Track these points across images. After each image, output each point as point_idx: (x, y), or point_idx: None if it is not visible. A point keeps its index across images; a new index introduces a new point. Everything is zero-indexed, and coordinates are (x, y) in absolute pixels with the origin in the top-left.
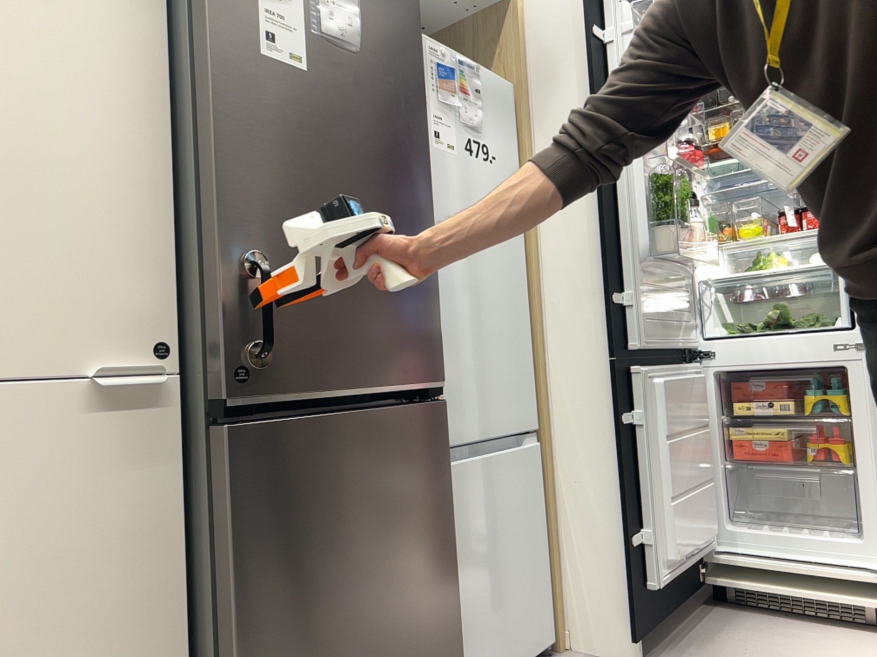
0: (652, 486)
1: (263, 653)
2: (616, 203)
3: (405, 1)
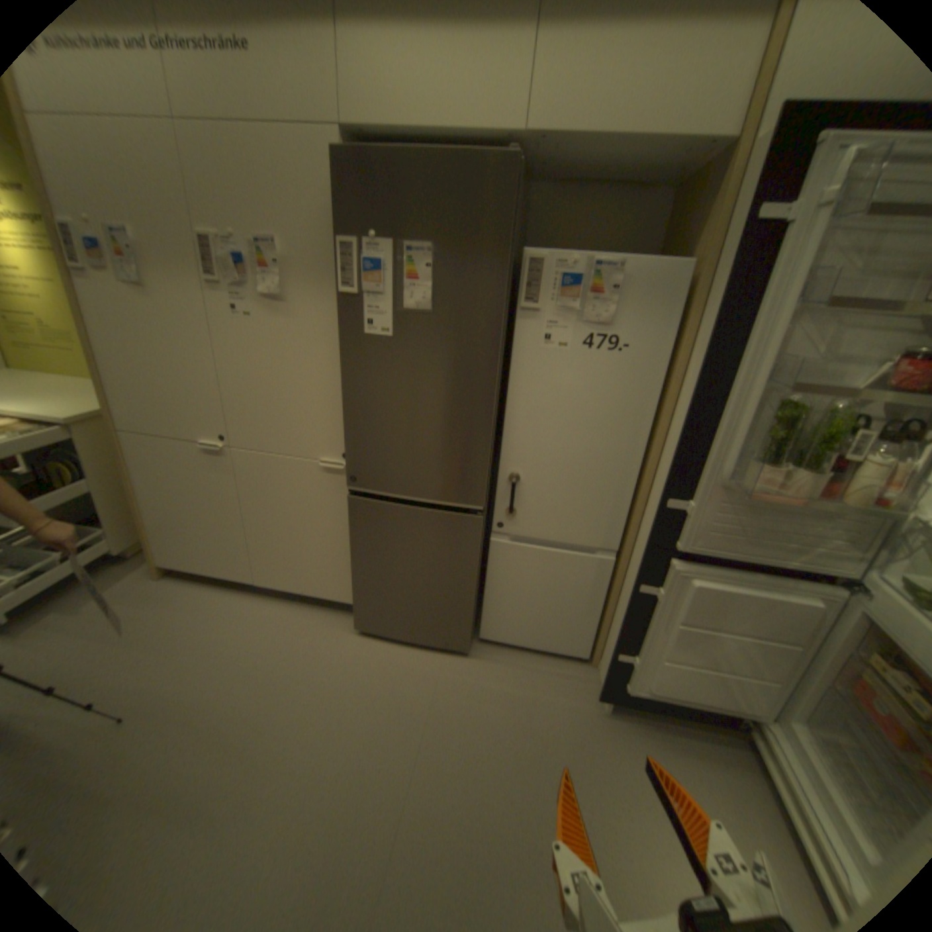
0: (650, 641)
1: (363, 570)
2: (716, 418)
3: (491, 252)
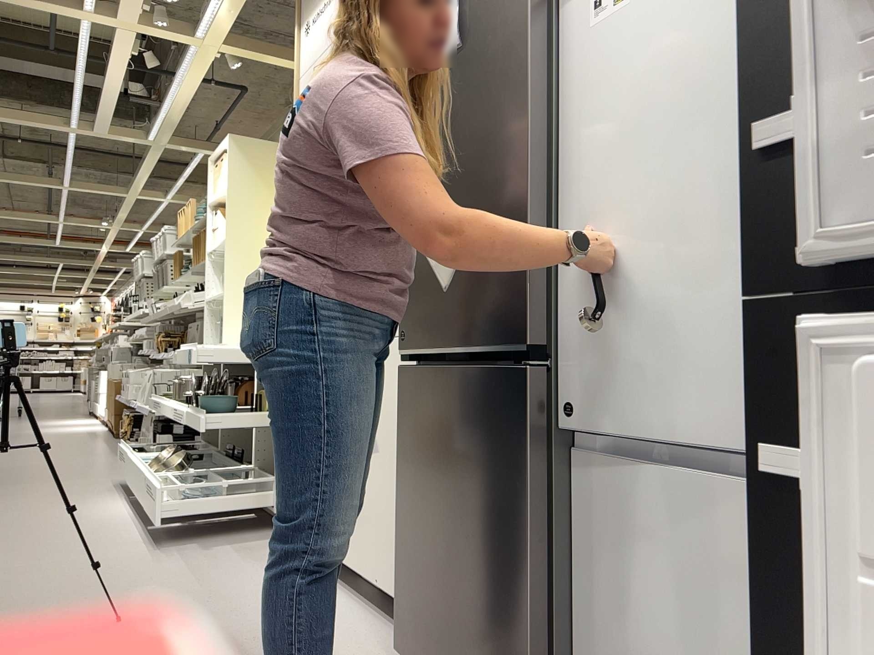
0: None
1: (405, 514)
2: None
3: None
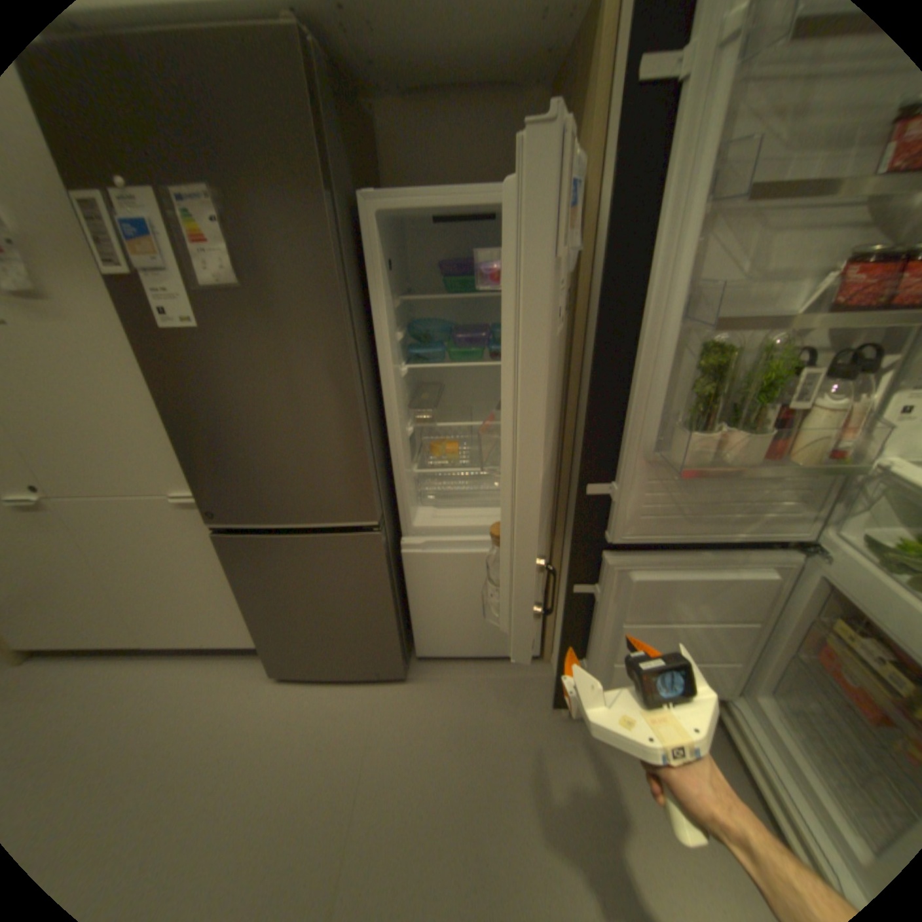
0: (594, 643)
1: (256, 614)
2: (627, 377)
3: (295, 186)
